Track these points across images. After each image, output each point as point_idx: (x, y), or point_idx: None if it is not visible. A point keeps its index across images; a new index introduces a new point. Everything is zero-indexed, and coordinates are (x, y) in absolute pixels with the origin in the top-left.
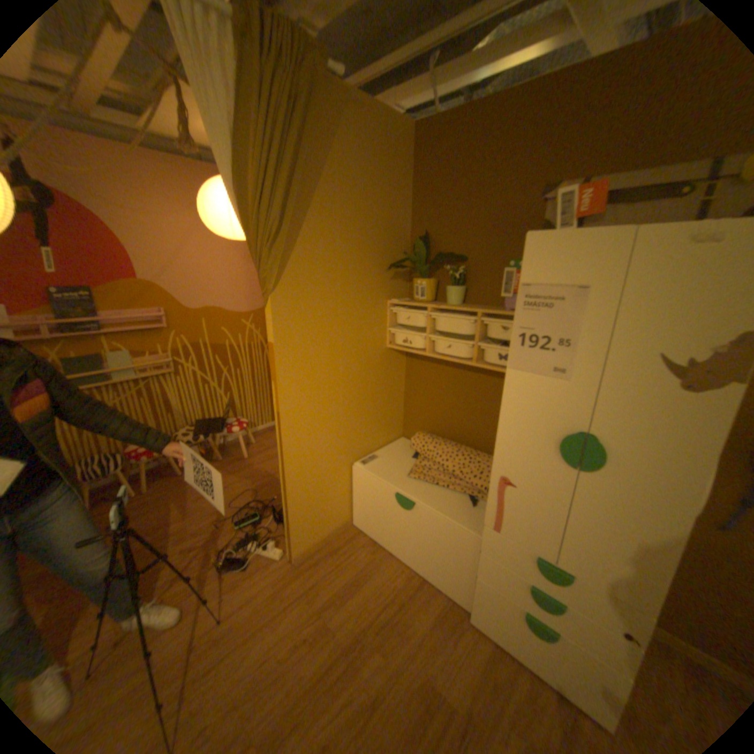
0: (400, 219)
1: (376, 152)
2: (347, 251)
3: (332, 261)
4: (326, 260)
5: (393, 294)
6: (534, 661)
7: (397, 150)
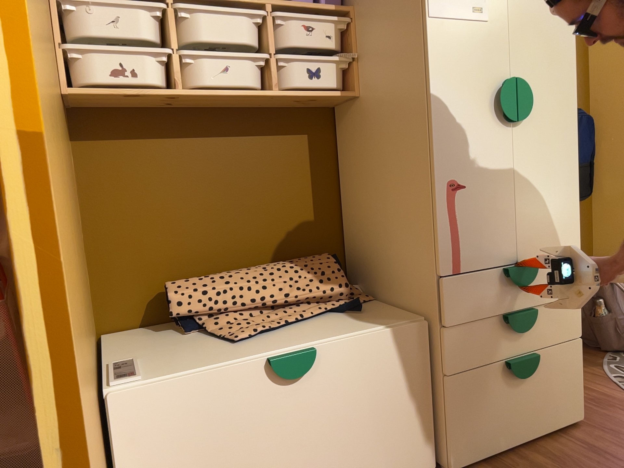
0: None
1: None
2: None
3: None
4: None
5: None
6: (523, 423)
7: None
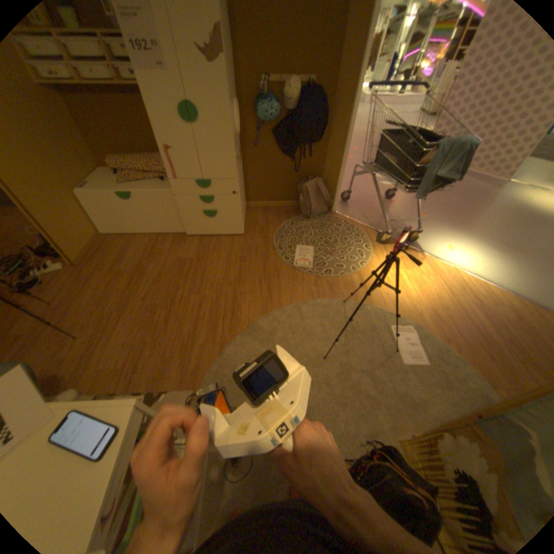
0: None
1: None
2: None
3: None
4: None
5: None
6: (213, 230)
7: None
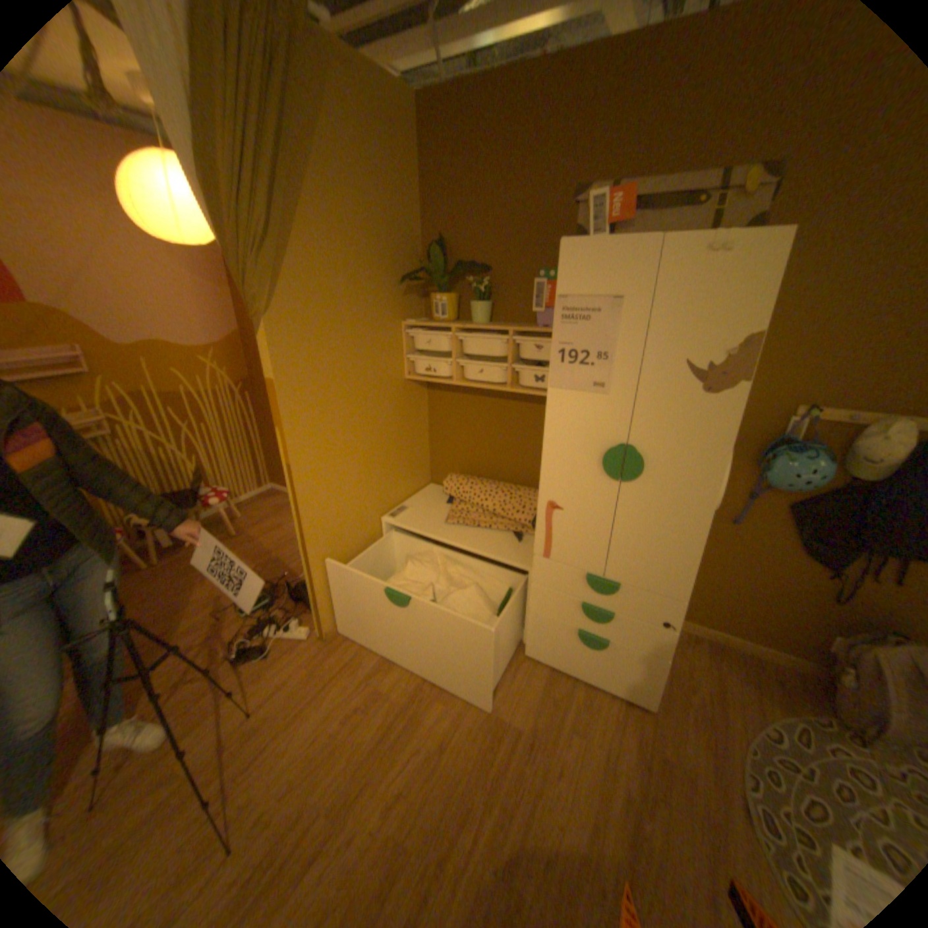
0: (407, 219)
1: (372, 130)
2: (350, 260)
3: (333, 273)
4: (326, 272)
5: (407, 314)
6: (587, 672)
7: (397, 129)
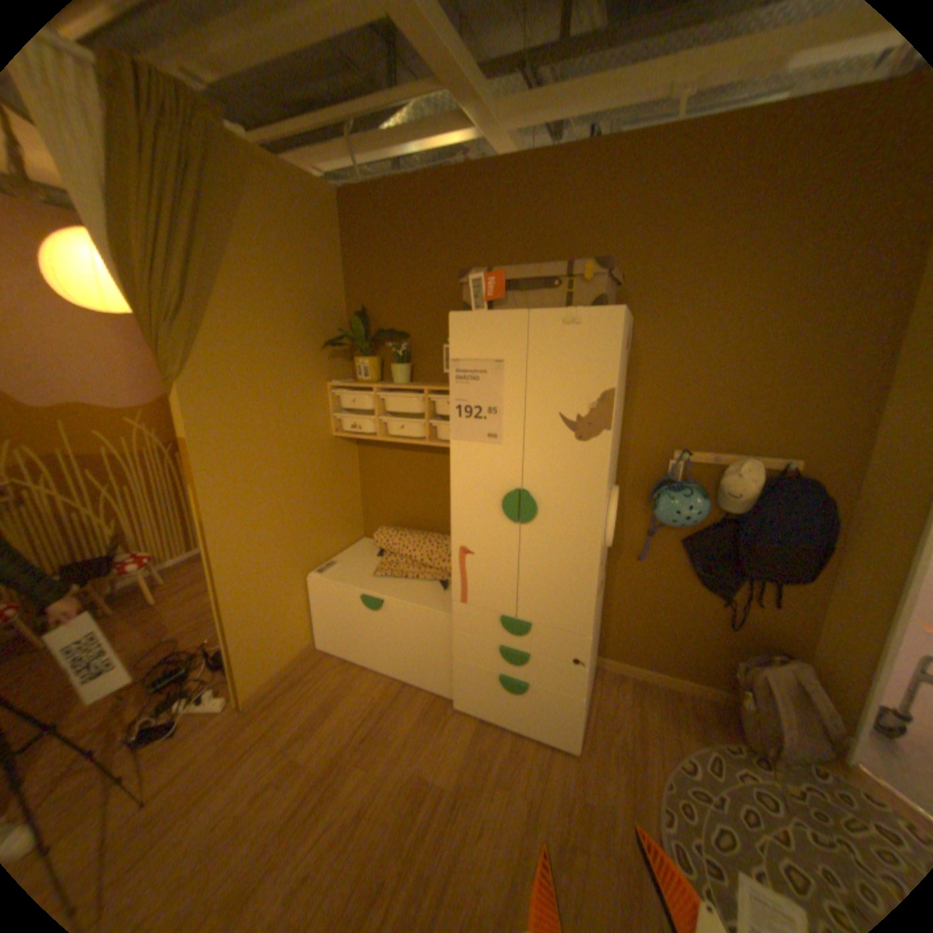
0: (332, 293)
1: (294, 220)
2: (272, 329)
3: (254, 340)
4: (246, 340)
5: (334, 376)
6: (513, 720)
7: (319, 219)
